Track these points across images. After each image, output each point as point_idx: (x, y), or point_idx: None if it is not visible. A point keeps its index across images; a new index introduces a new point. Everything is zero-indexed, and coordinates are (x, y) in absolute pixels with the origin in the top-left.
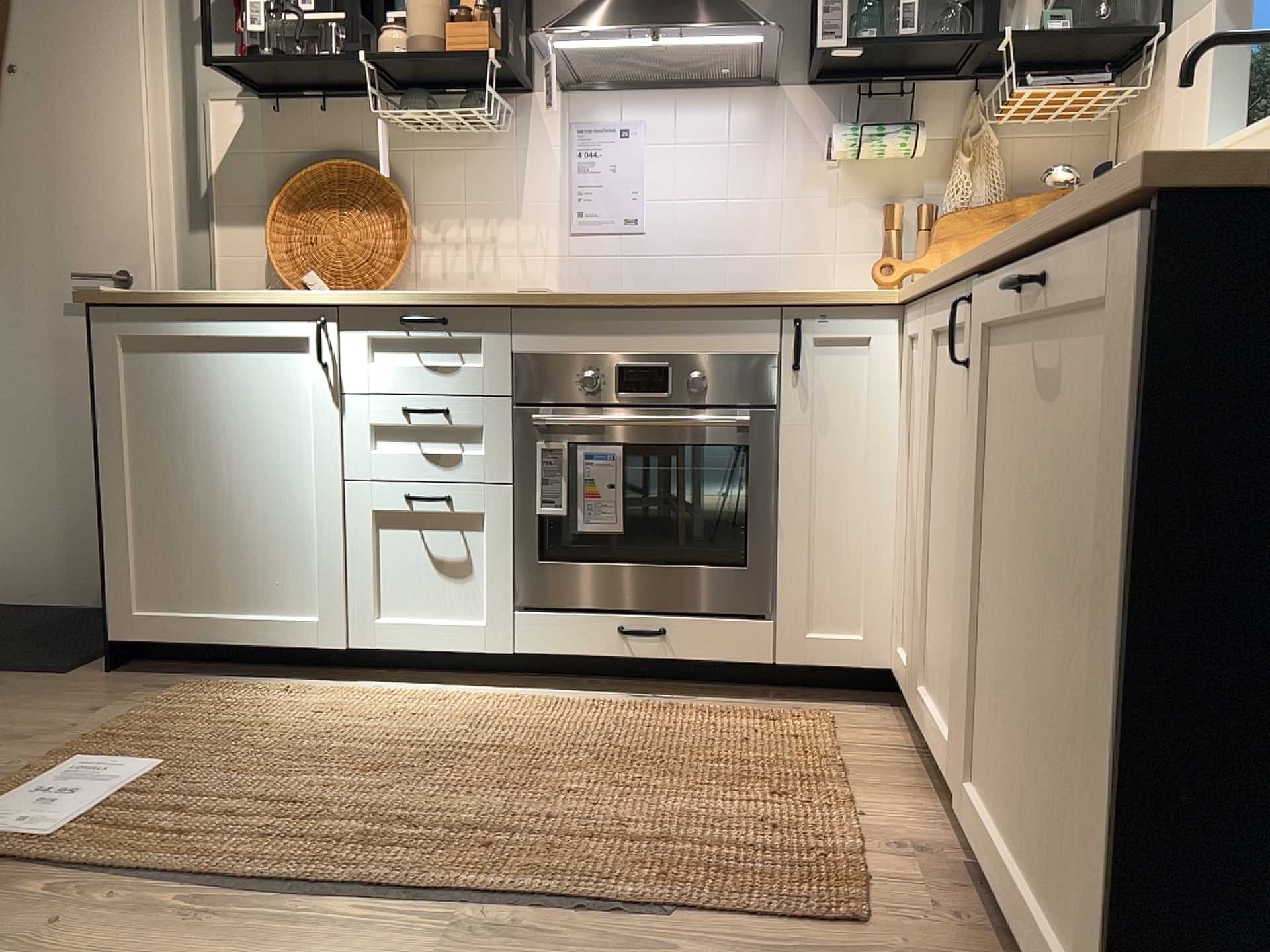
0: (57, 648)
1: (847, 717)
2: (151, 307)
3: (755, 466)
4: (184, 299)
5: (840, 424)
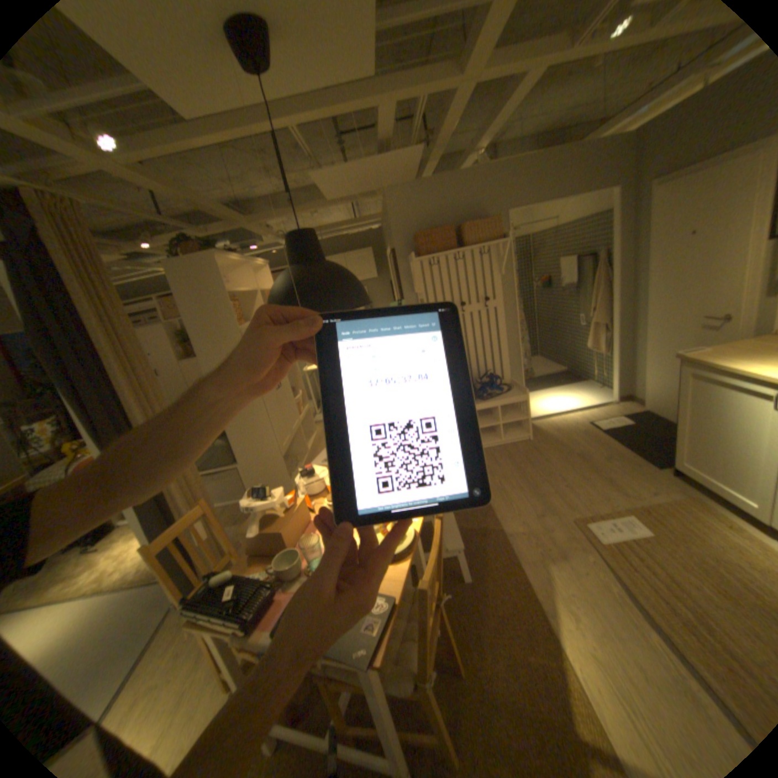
0: (668, 454)
1: None
2: (704, 365)
3: None
4: (717, 366)
5: None
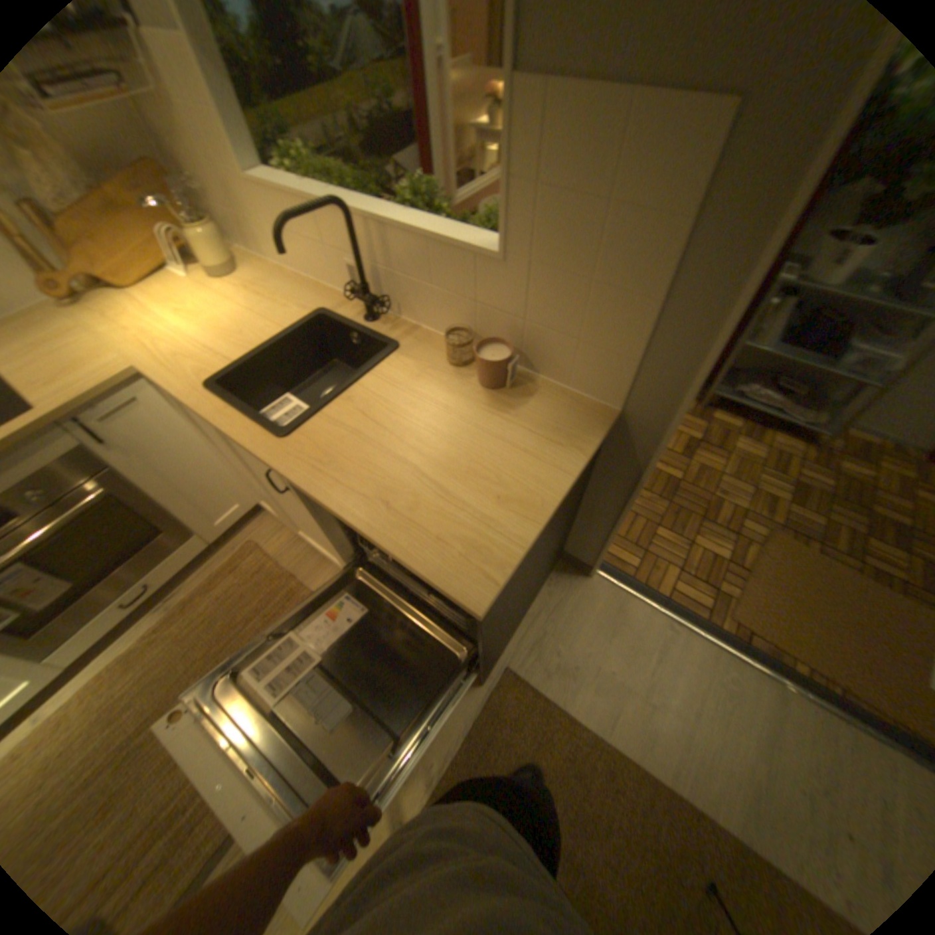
0: None
1: (252, 537)
2: None
3: (117, 501)
4: None
5: (149, 448)
